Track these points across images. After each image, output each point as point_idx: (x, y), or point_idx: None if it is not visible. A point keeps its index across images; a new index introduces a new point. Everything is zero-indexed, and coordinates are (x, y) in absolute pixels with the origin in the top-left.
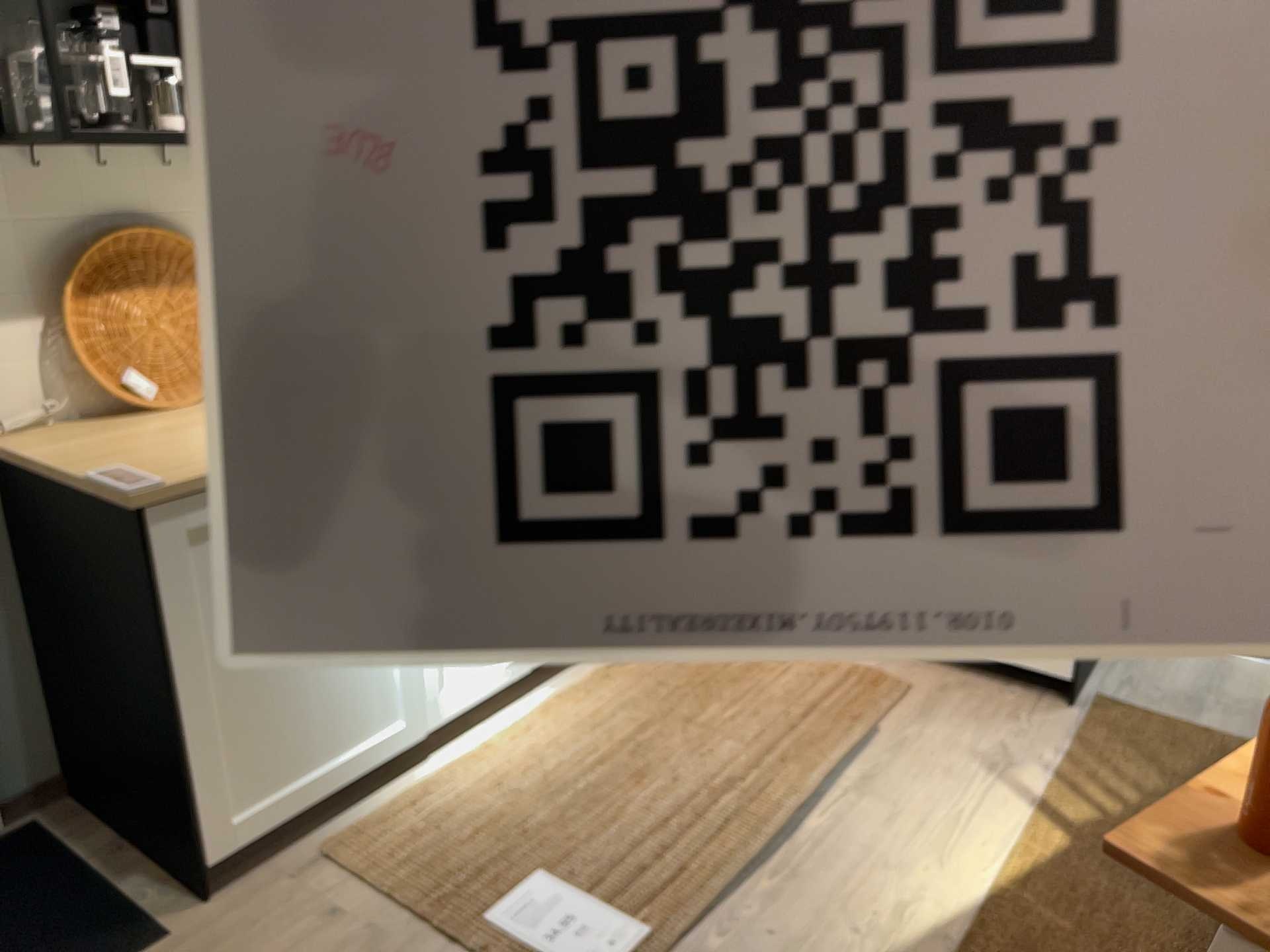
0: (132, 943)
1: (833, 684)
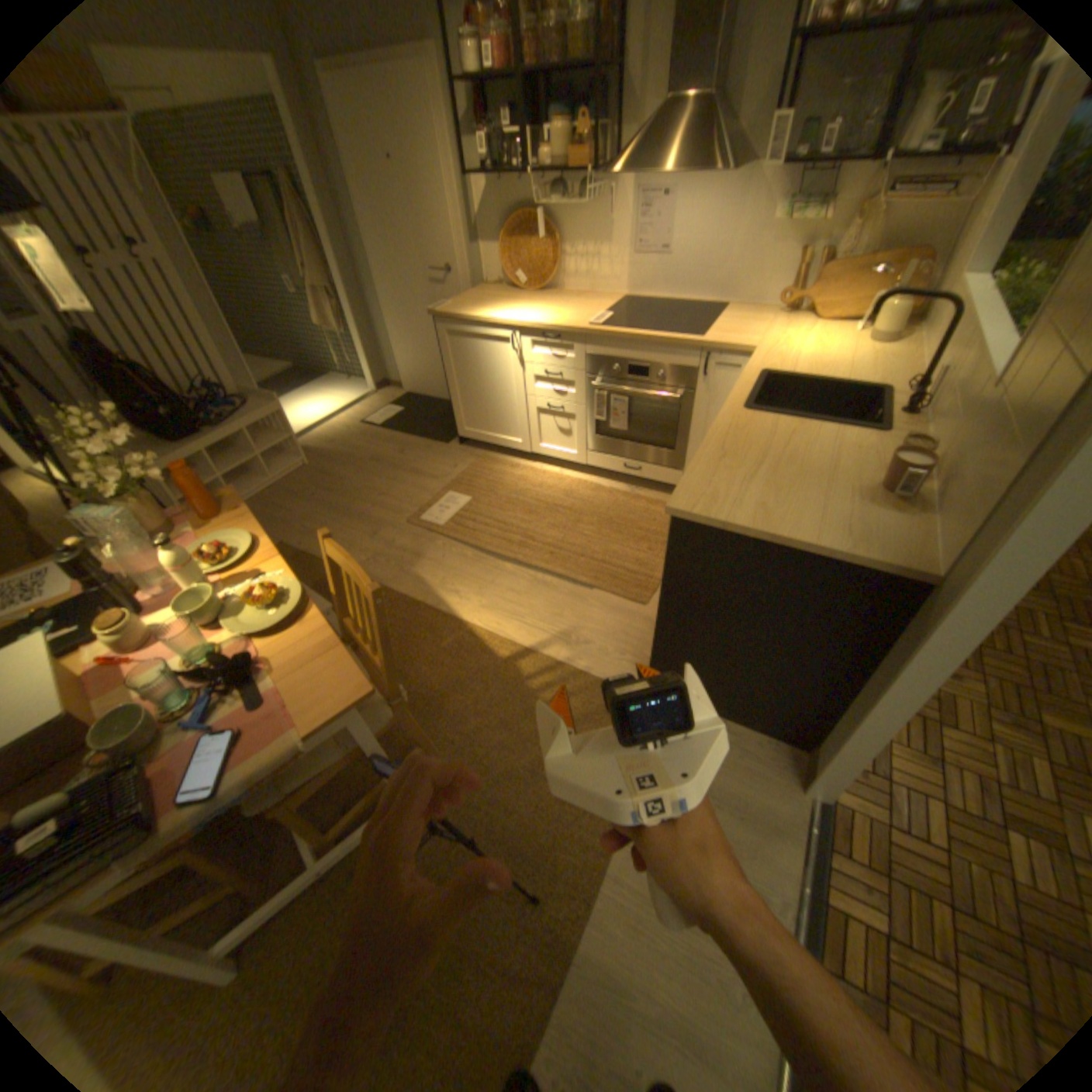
0: (444, 440)
1: (629, 569)
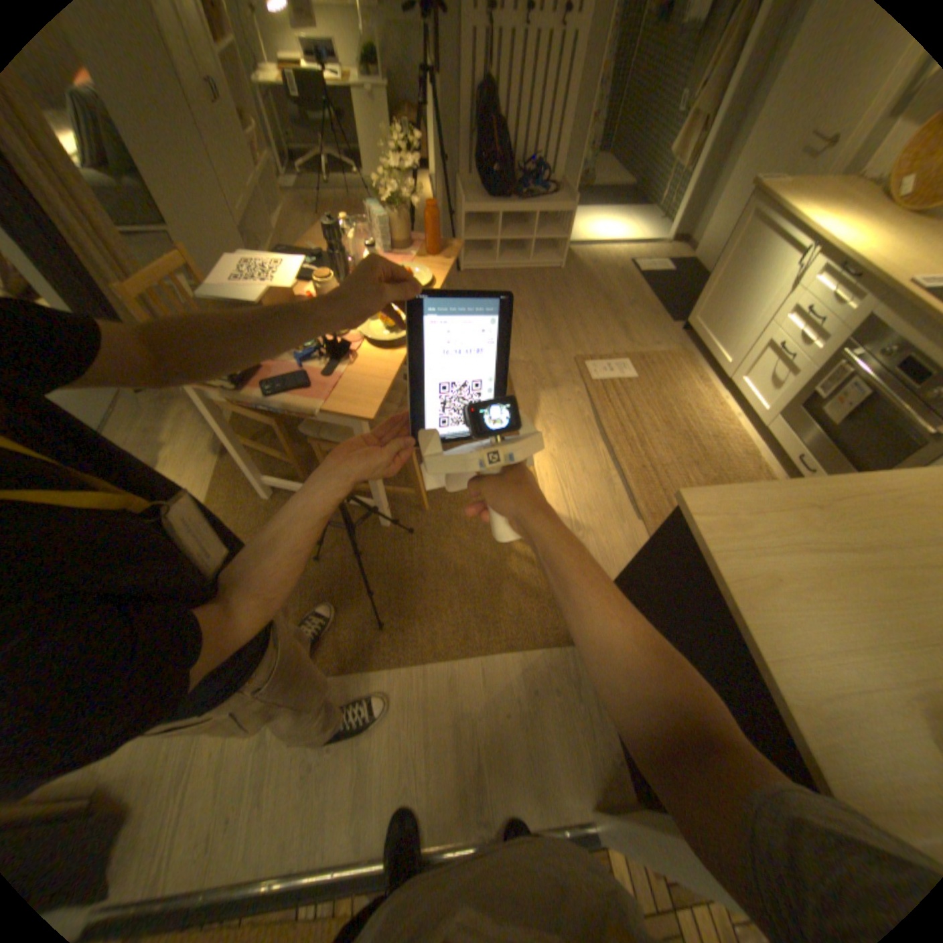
0: (674, 317)
1: None
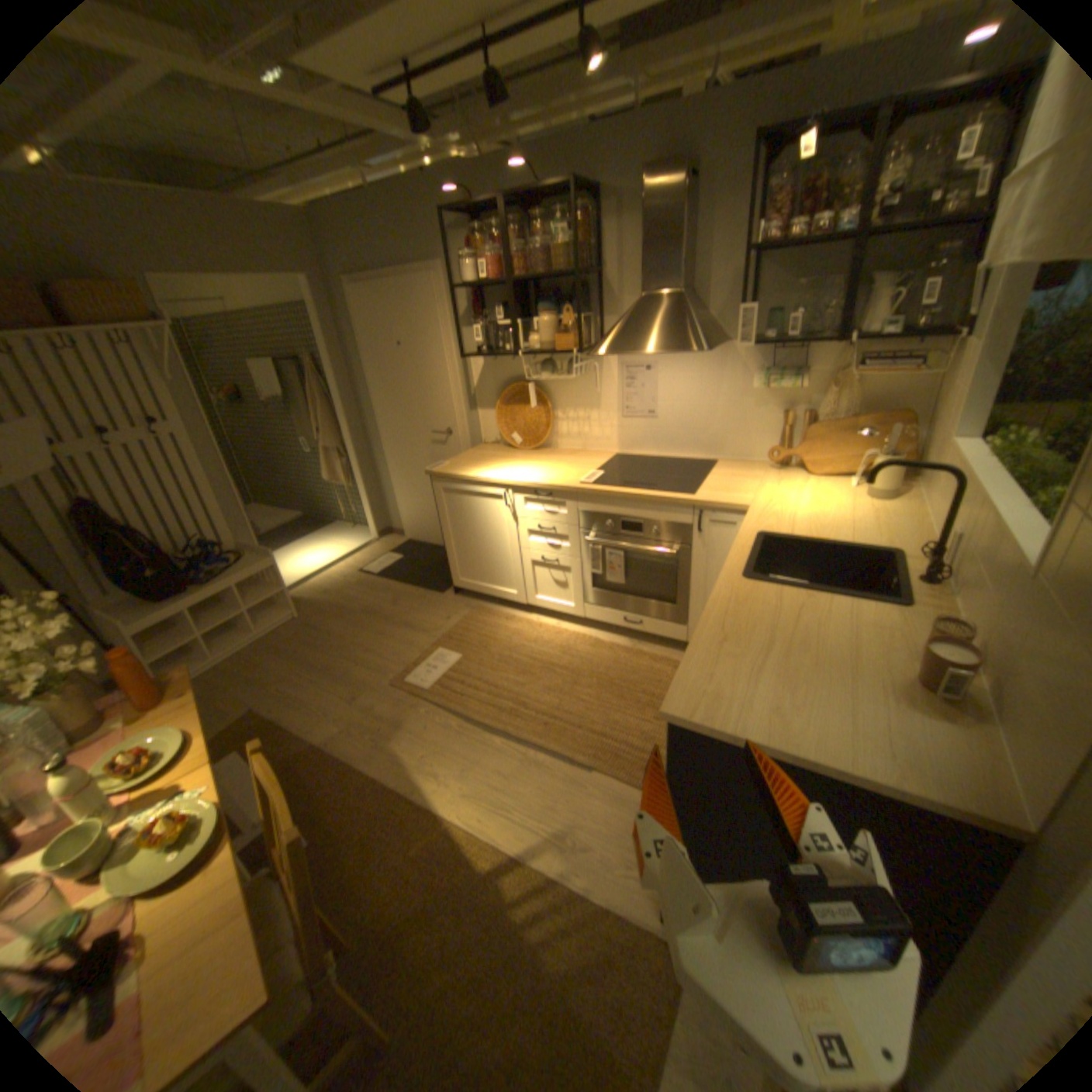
0: (440, 588)
1: (634, 745)
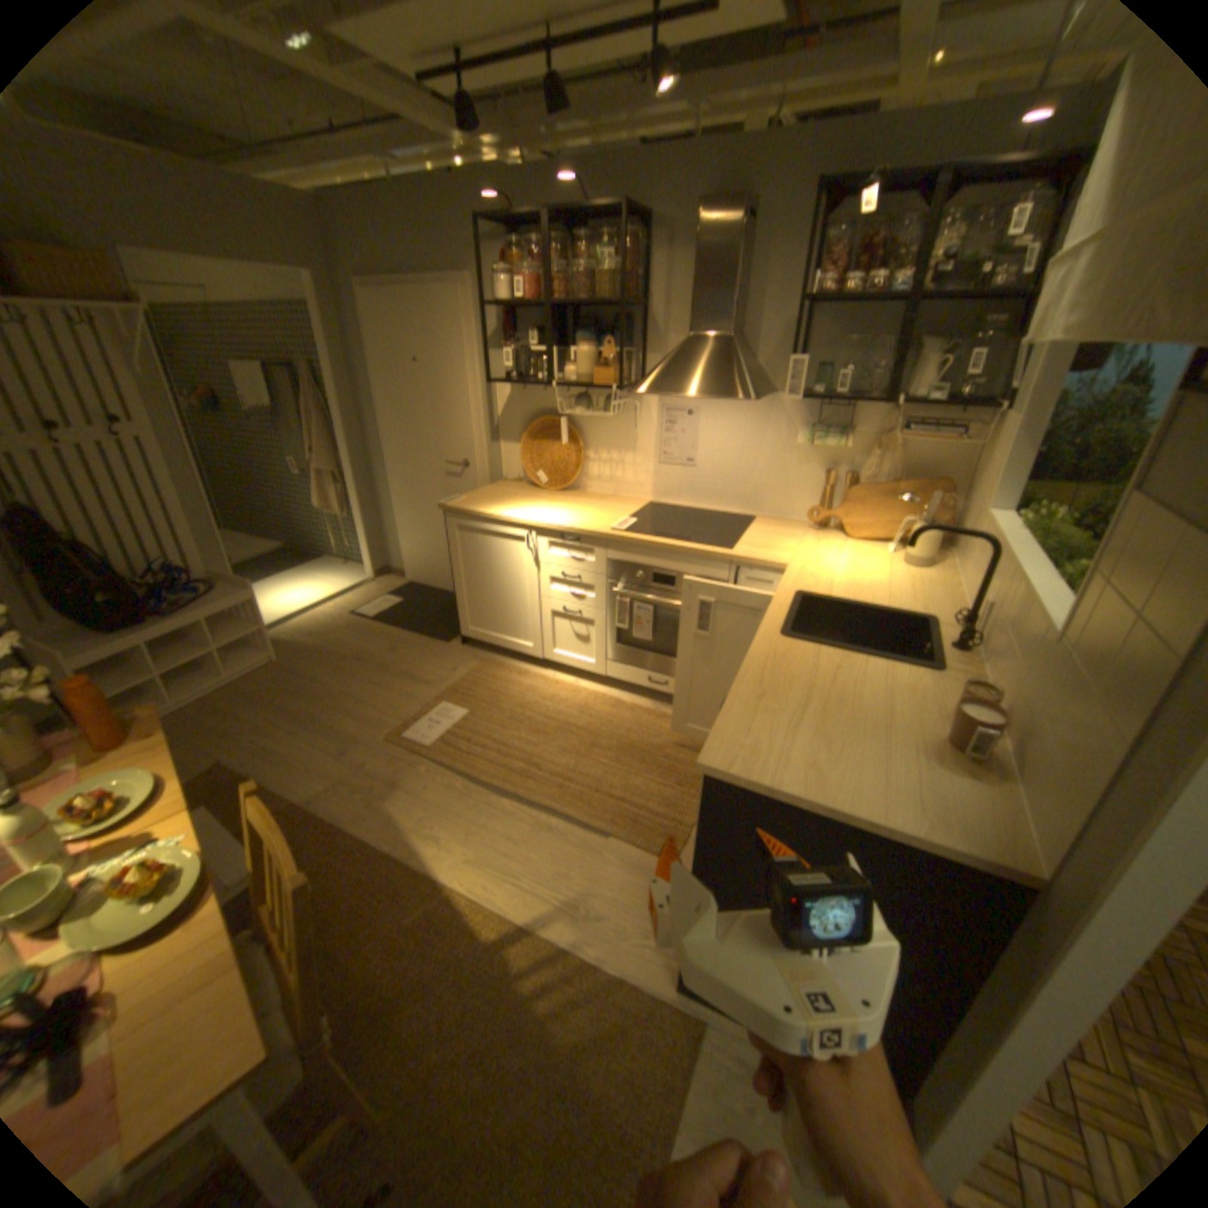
0: (445, 637)
1: (655, 811)
